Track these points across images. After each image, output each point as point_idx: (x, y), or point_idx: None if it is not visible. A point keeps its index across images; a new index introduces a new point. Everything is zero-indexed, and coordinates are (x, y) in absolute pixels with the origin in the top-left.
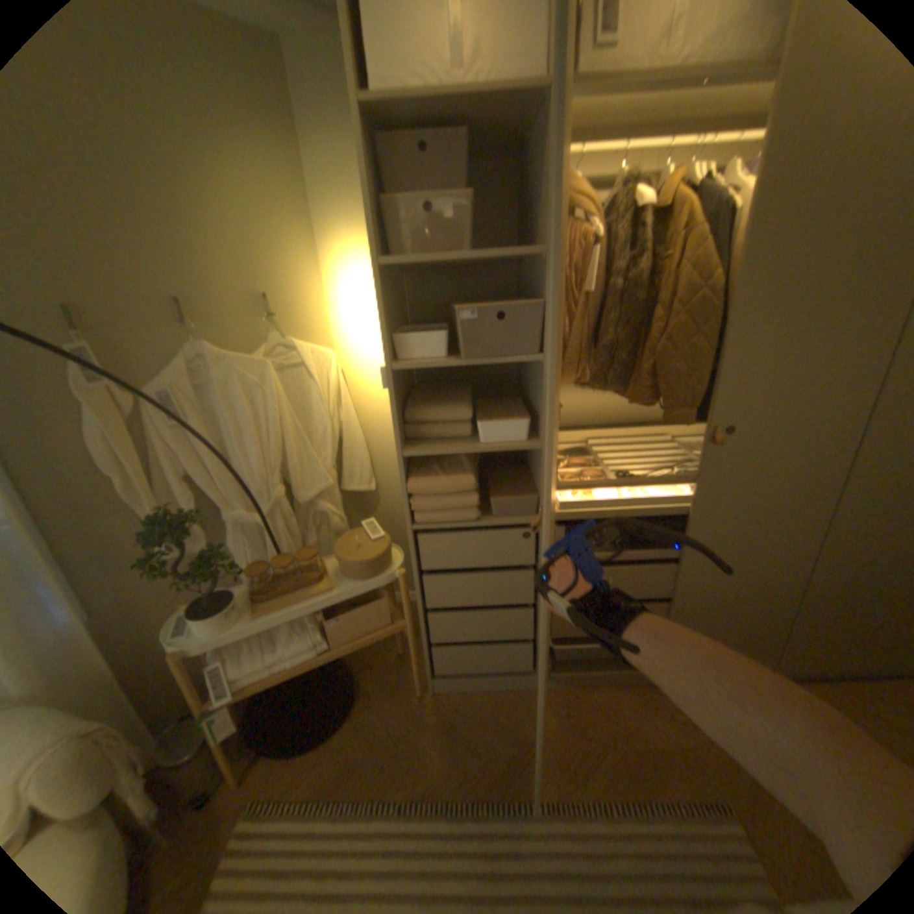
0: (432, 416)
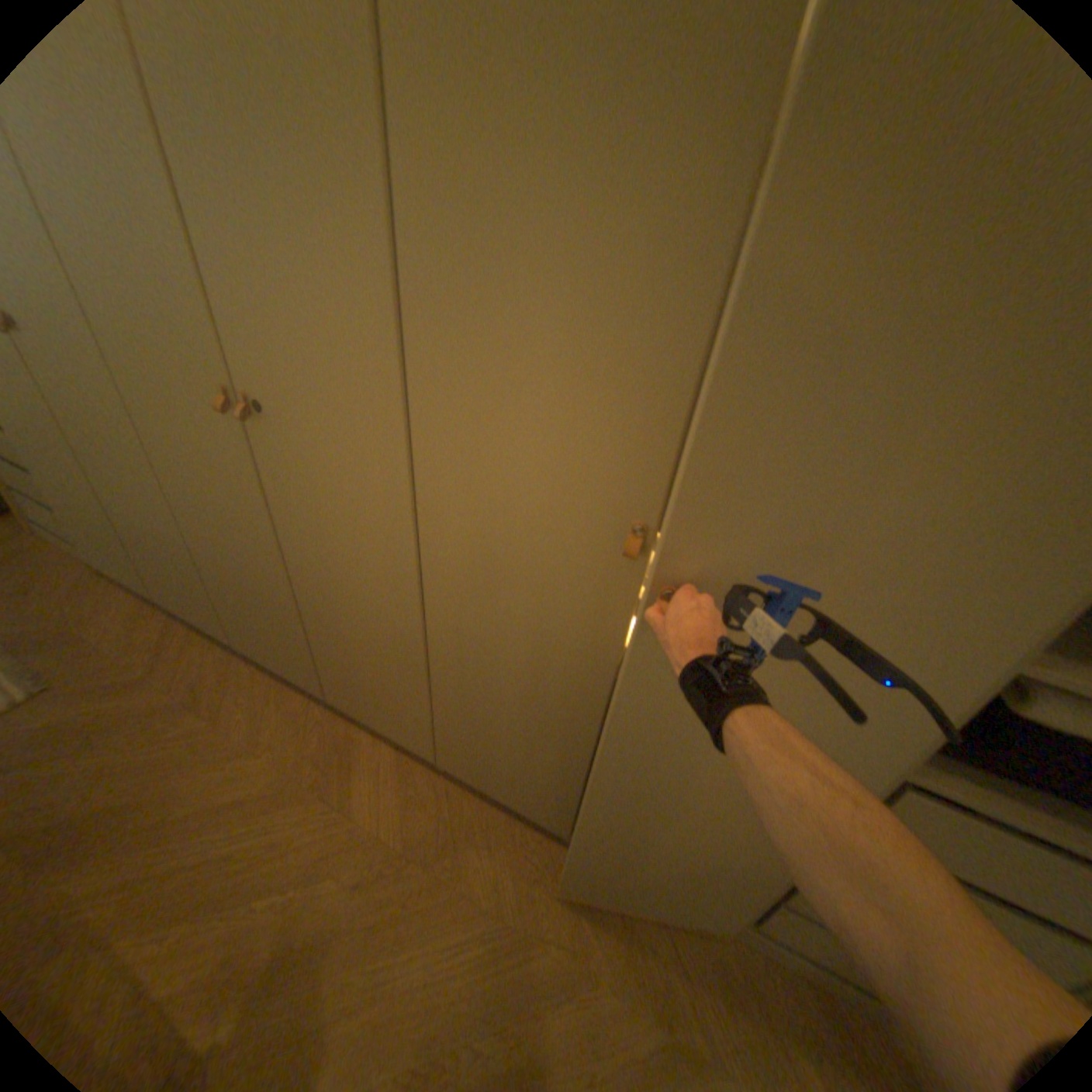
0: None
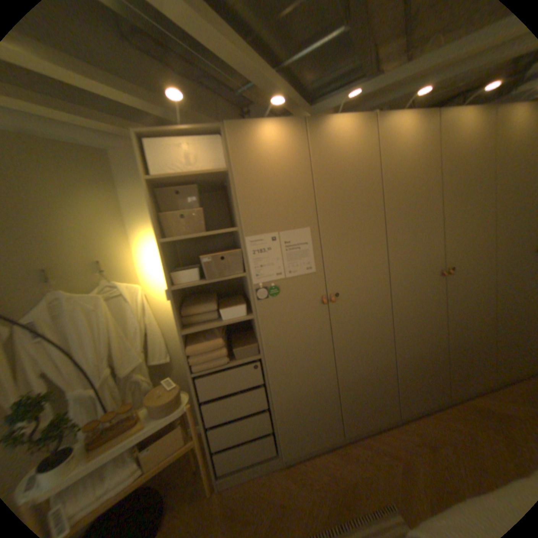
0: (197, 311)
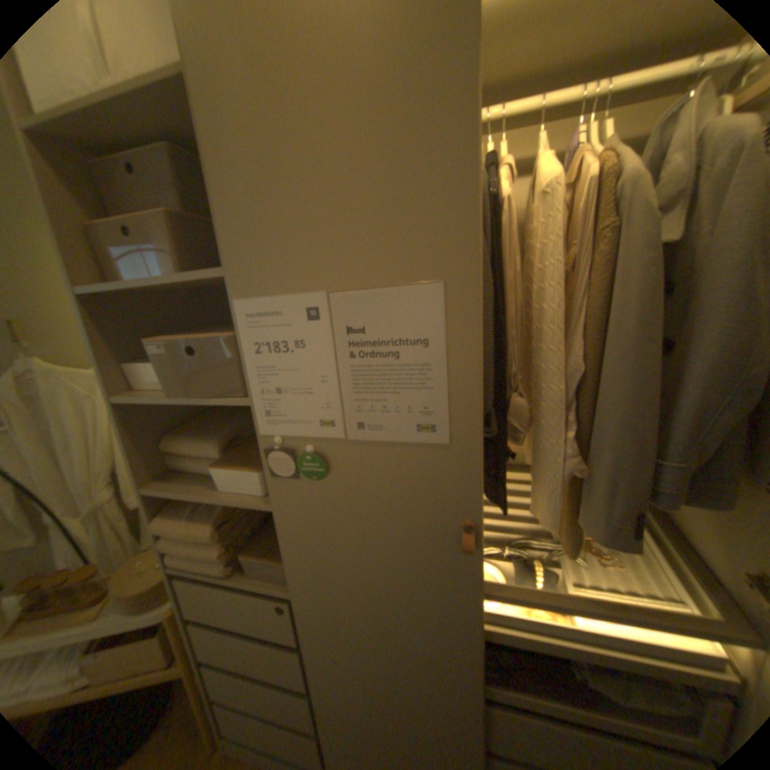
0: (183, 451)
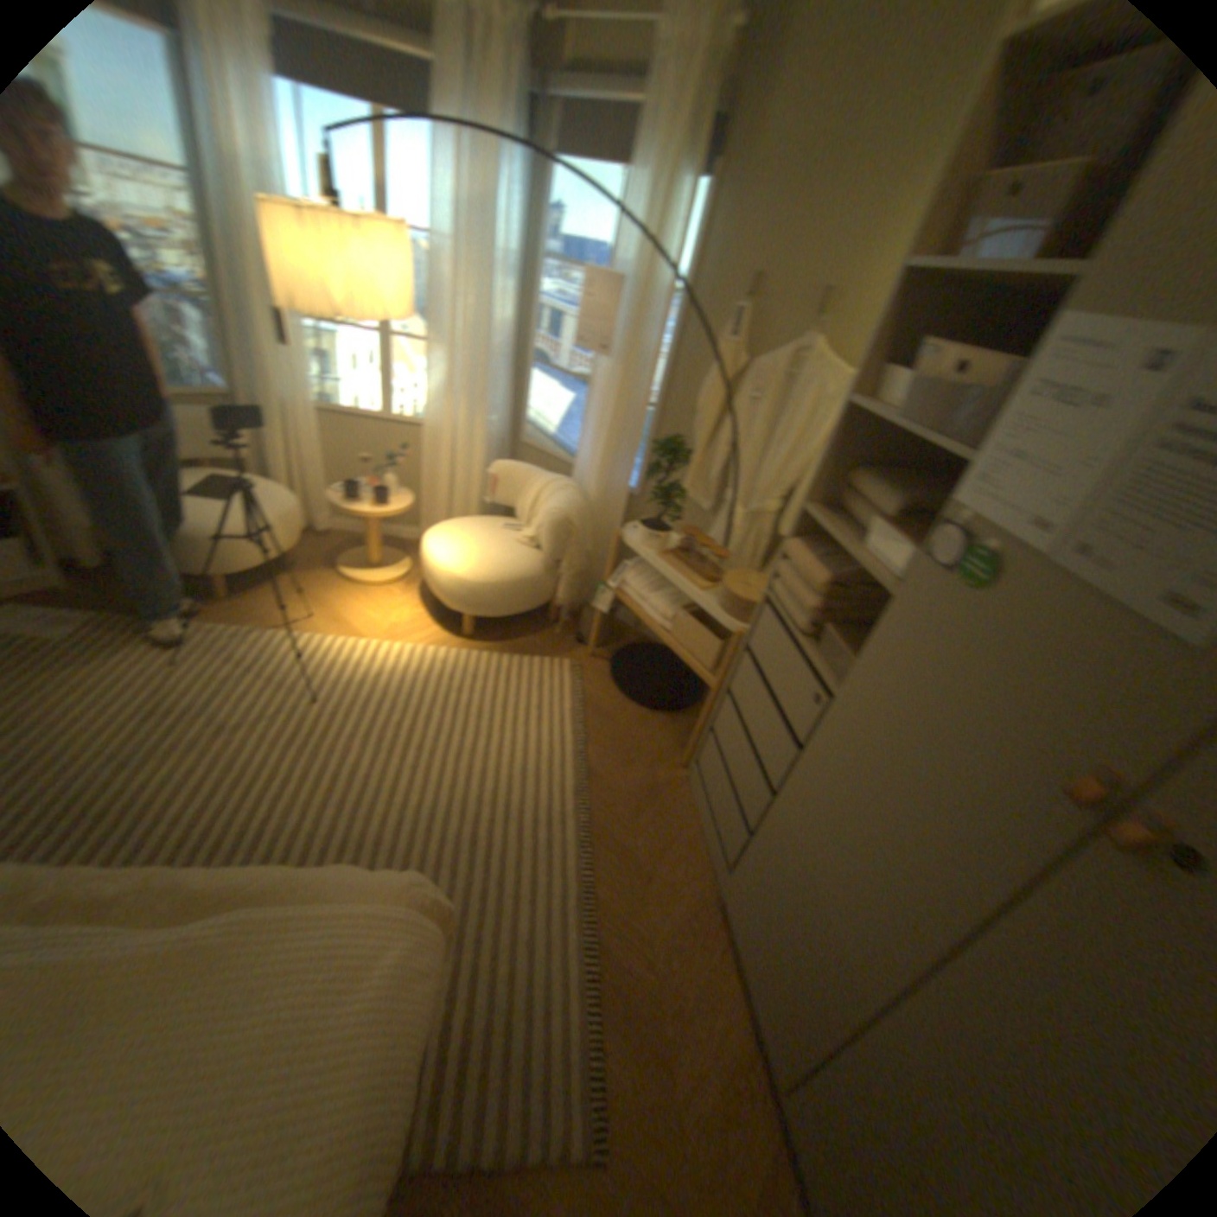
0: (866, 491)
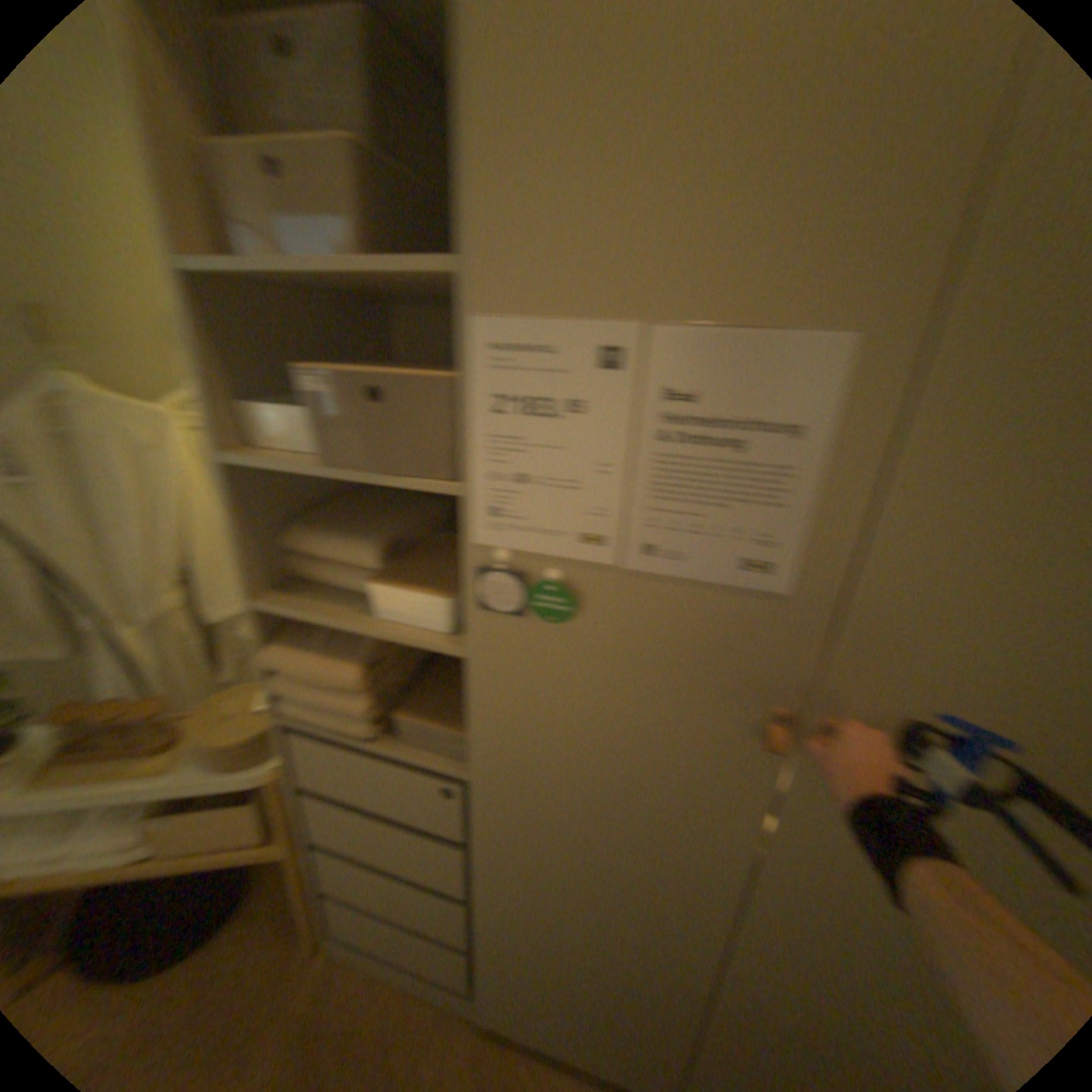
0: (315, 551)
